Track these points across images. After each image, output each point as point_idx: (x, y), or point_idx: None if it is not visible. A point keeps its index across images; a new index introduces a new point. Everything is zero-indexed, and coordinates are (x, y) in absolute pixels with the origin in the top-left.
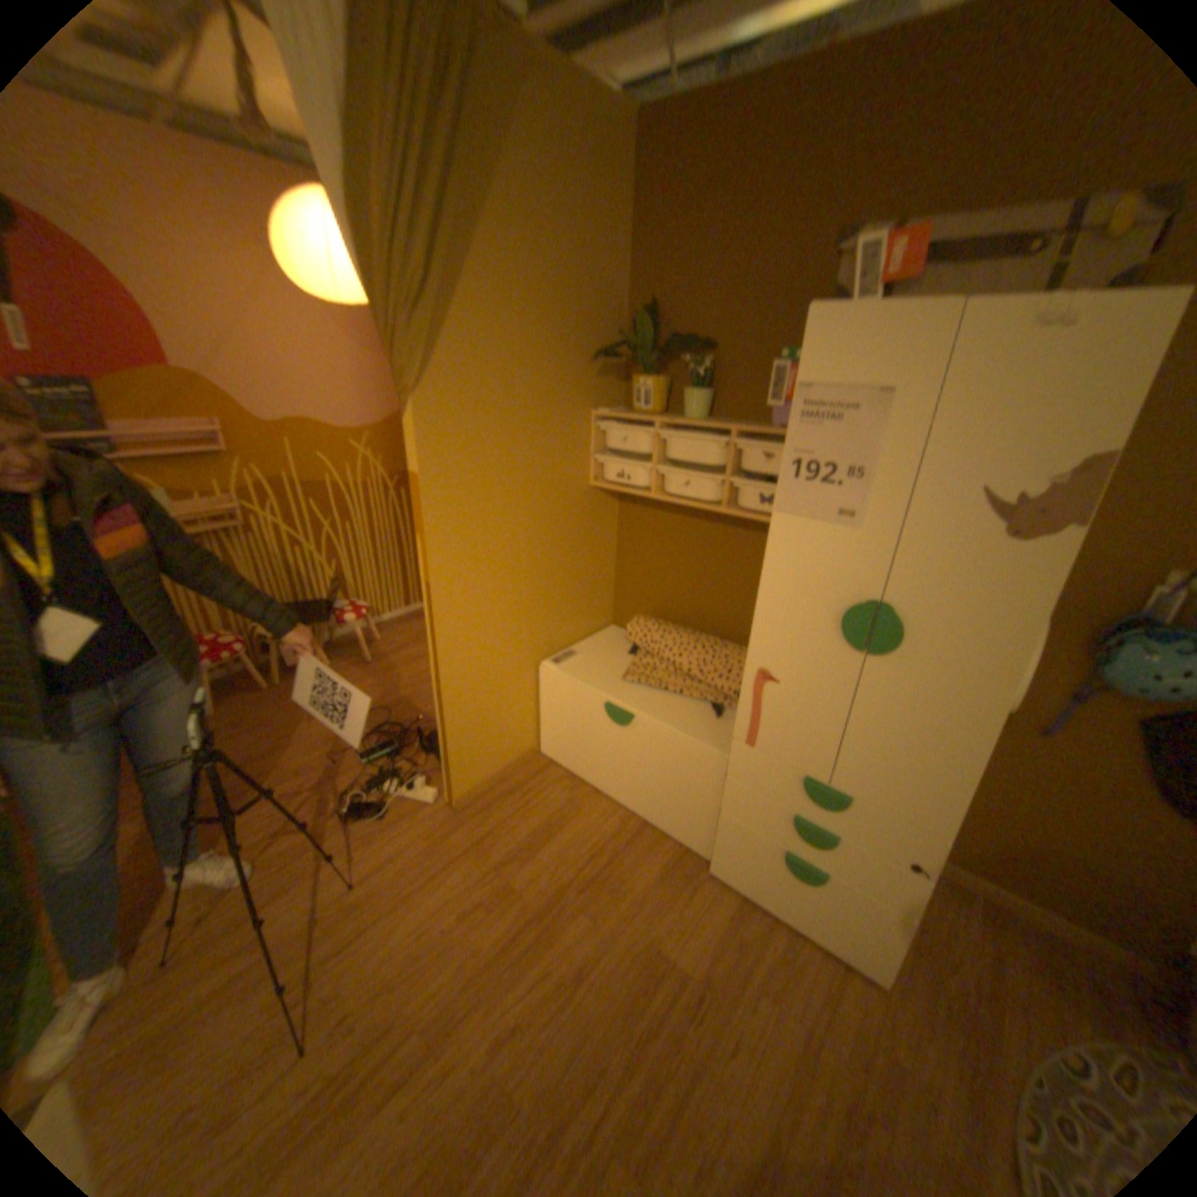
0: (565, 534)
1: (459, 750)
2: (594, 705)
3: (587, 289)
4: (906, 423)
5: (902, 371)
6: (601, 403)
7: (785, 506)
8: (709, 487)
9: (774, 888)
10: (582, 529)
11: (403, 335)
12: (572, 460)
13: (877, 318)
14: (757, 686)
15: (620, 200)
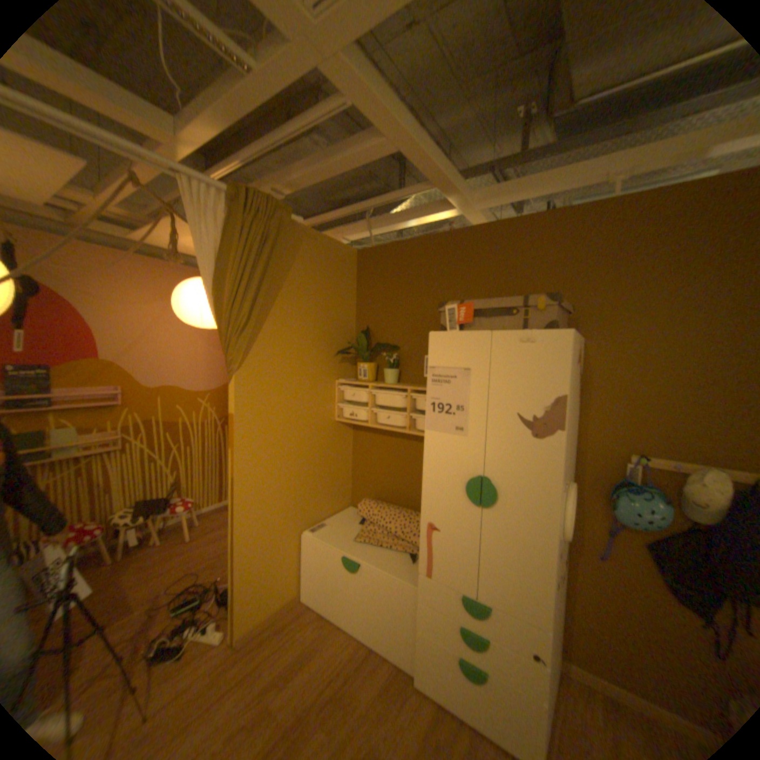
0: (320, 448)
1: (243, 597)
2: (336, 559)
3: (333, 322)
4: (478, 384)
5: (472, 361)
6: (341, 376)
7: (432, 426)
8: (399, 418)
9: (456, 691)
10: (331, 445)
11: (233, 344)
12: (325, 406)
13: (457, 338)
14: (428, 534)
15: (350, 285)
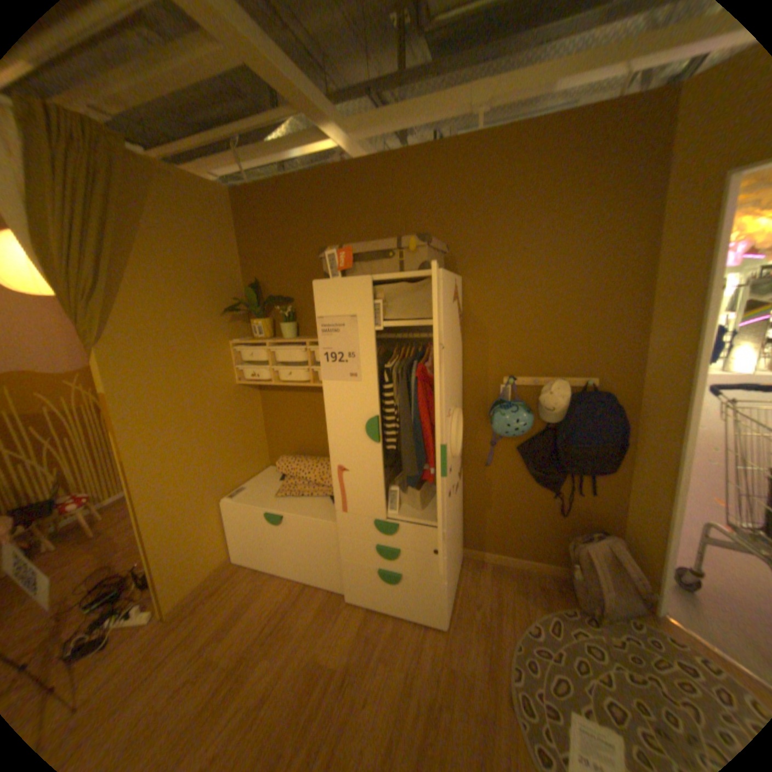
0: (224, 415)
1: (163, 575)
2: (258, 517)
3: (213, 276)
4: (365, 330)
5: (357, 307)
6: (235, 336)
7: (331, 376)
8: (302, 373)
9: (379, 595)
10: (236, 410)
11: (82, 313)
12: (221, 370)
13: (340, 285)
14: (339, 476)
15: (227, 231)
